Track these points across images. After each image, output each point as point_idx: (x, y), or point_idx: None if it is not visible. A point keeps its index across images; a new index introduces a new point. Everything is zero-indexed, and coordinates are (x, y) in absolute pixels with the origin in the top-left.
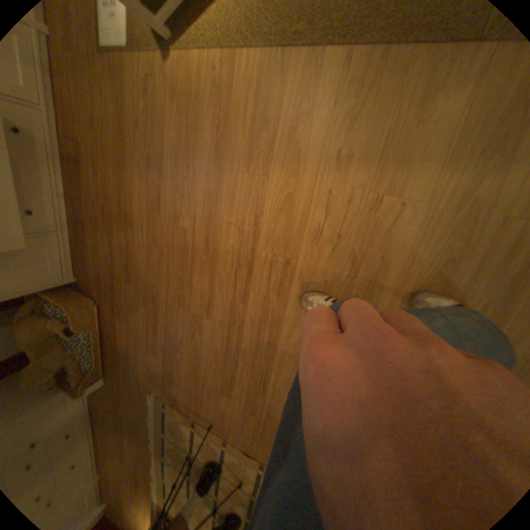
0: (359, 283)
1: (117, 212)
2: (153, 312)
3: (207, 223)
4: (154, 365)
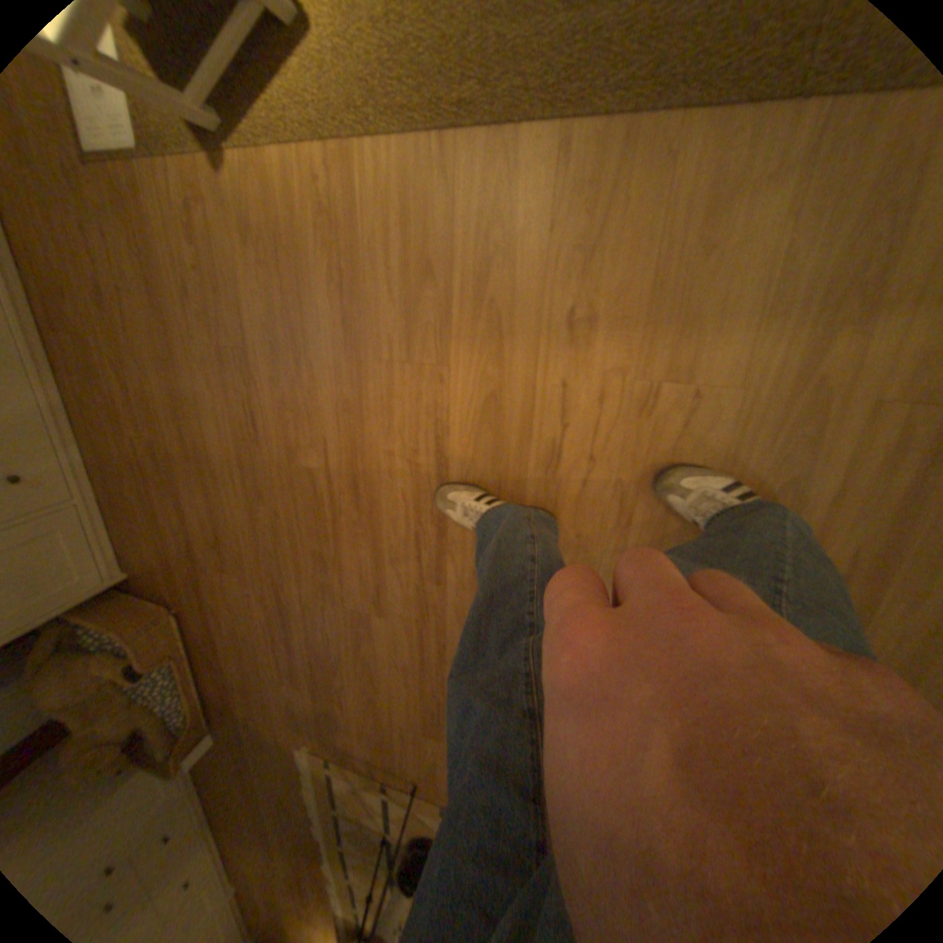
0: (636, 532)
1: (178, 450)
2: (278, 614)
3: (349, 455)
4: (297, 700)
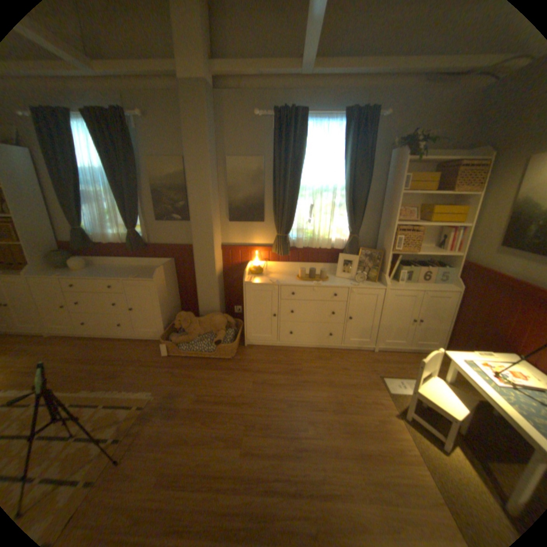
0: None
1: (301, 382)
2: (234, 406)
3: (318, 453)
4: (184, 405)
